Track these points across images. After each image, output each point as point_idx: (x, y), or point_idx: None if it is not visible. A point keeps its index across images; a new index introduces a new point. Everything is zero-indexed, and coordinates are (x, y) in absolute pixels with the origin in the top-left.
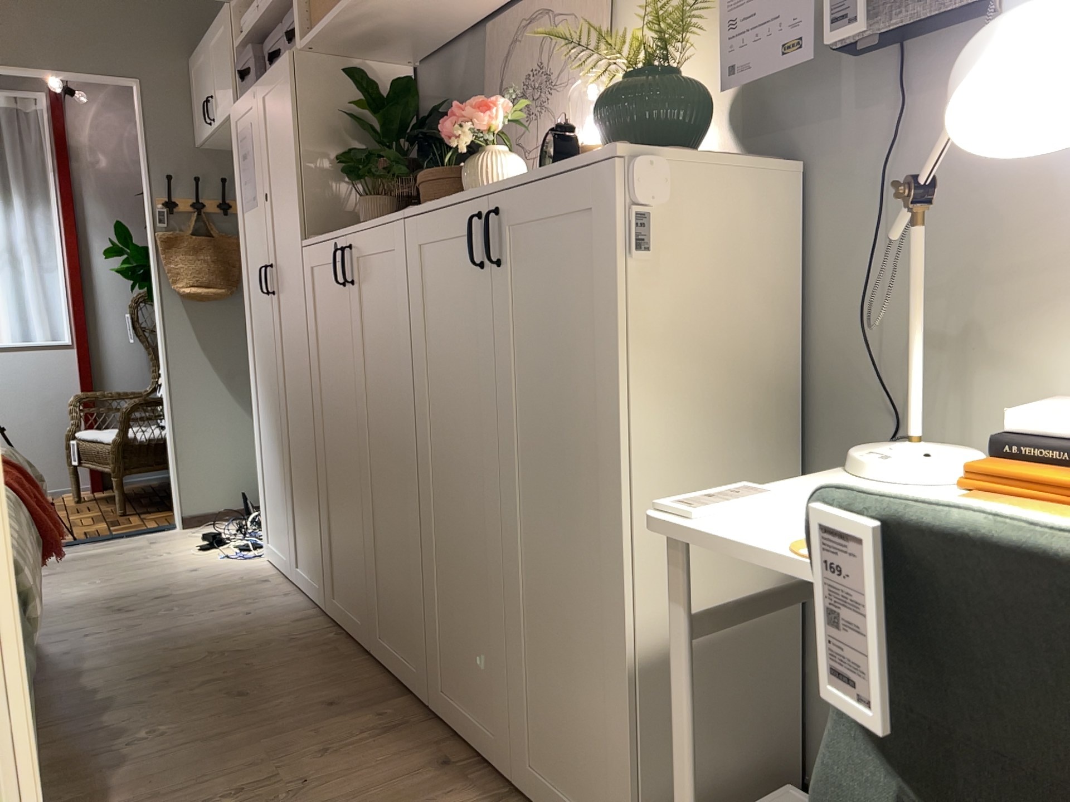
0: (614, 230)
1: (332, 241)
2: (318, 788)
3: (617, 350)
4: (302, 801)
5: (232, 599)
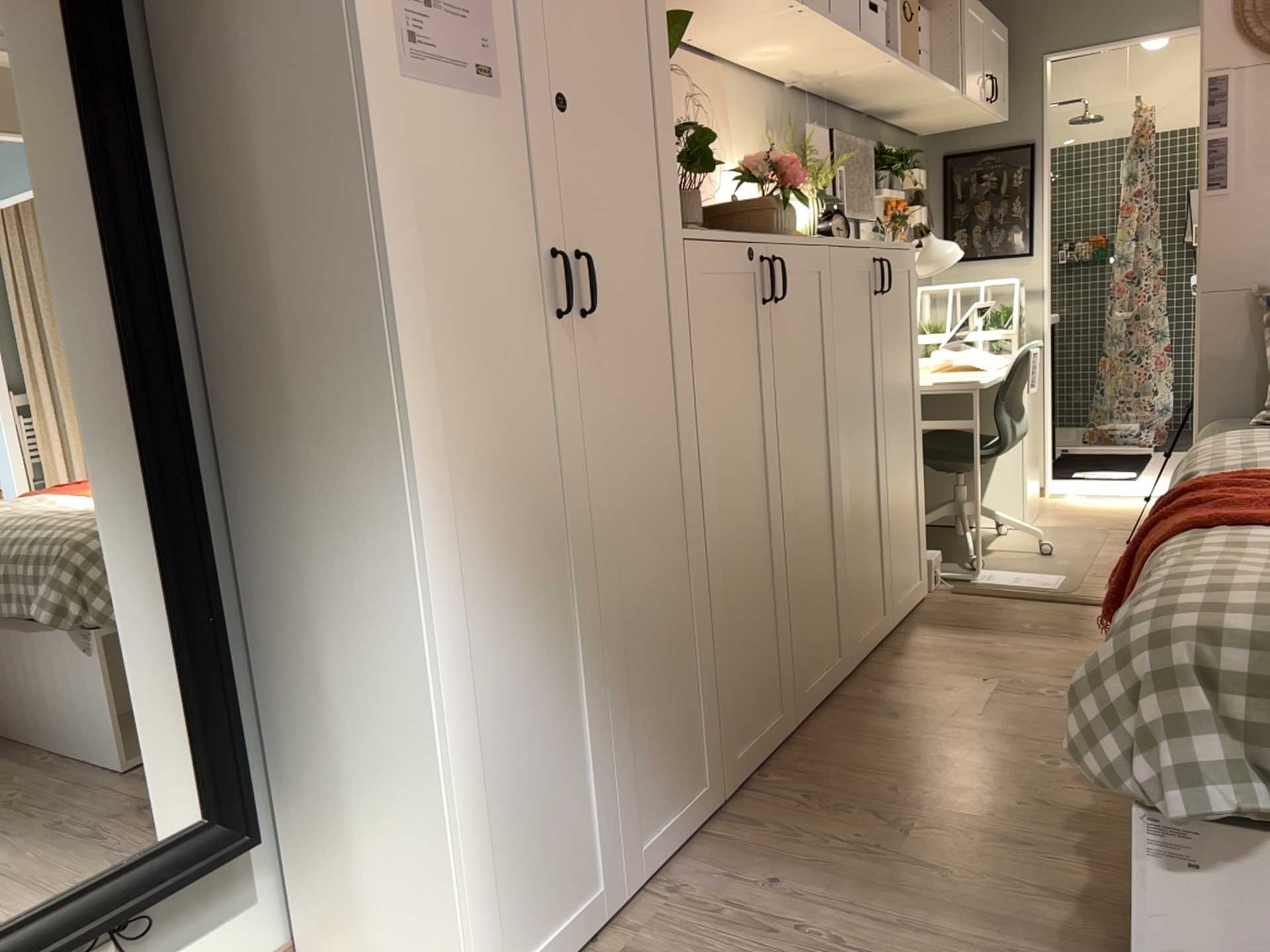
0: (915, 280)
1: (749, 244)
2: (978, 678)
3: (917, 335)
4: (996, 676)
5: (732, 948)
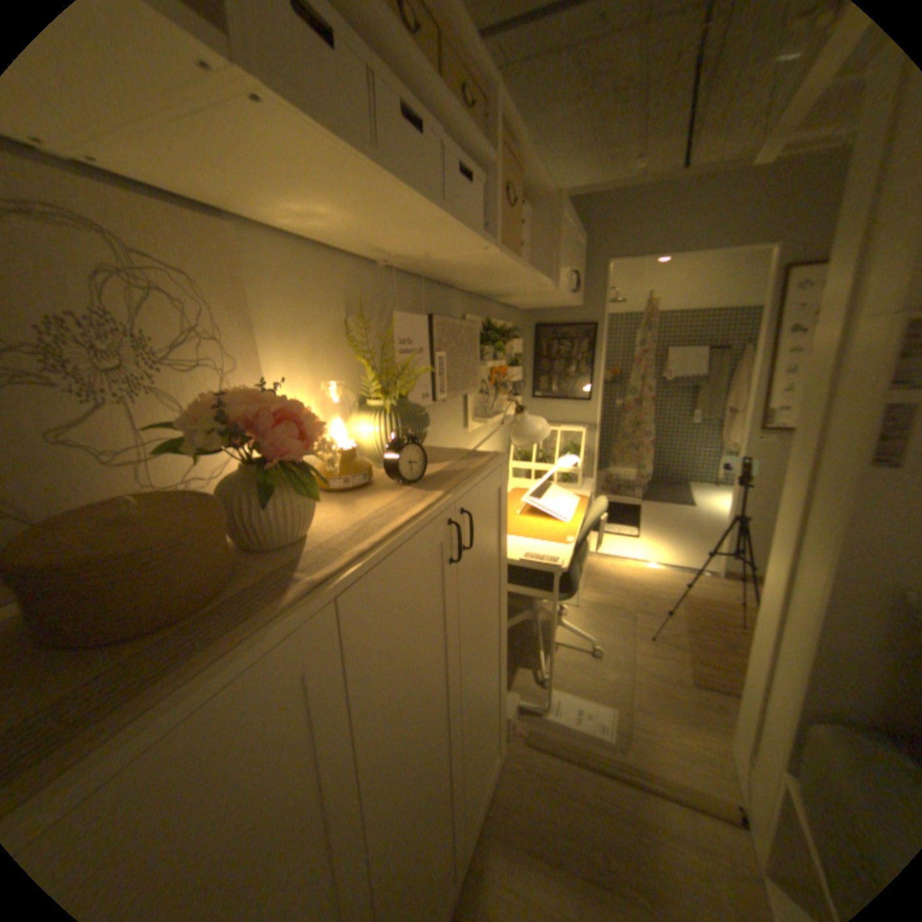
0: (505, 490)
1: None
2: None
3: (505, 542)
4: None
5: None
